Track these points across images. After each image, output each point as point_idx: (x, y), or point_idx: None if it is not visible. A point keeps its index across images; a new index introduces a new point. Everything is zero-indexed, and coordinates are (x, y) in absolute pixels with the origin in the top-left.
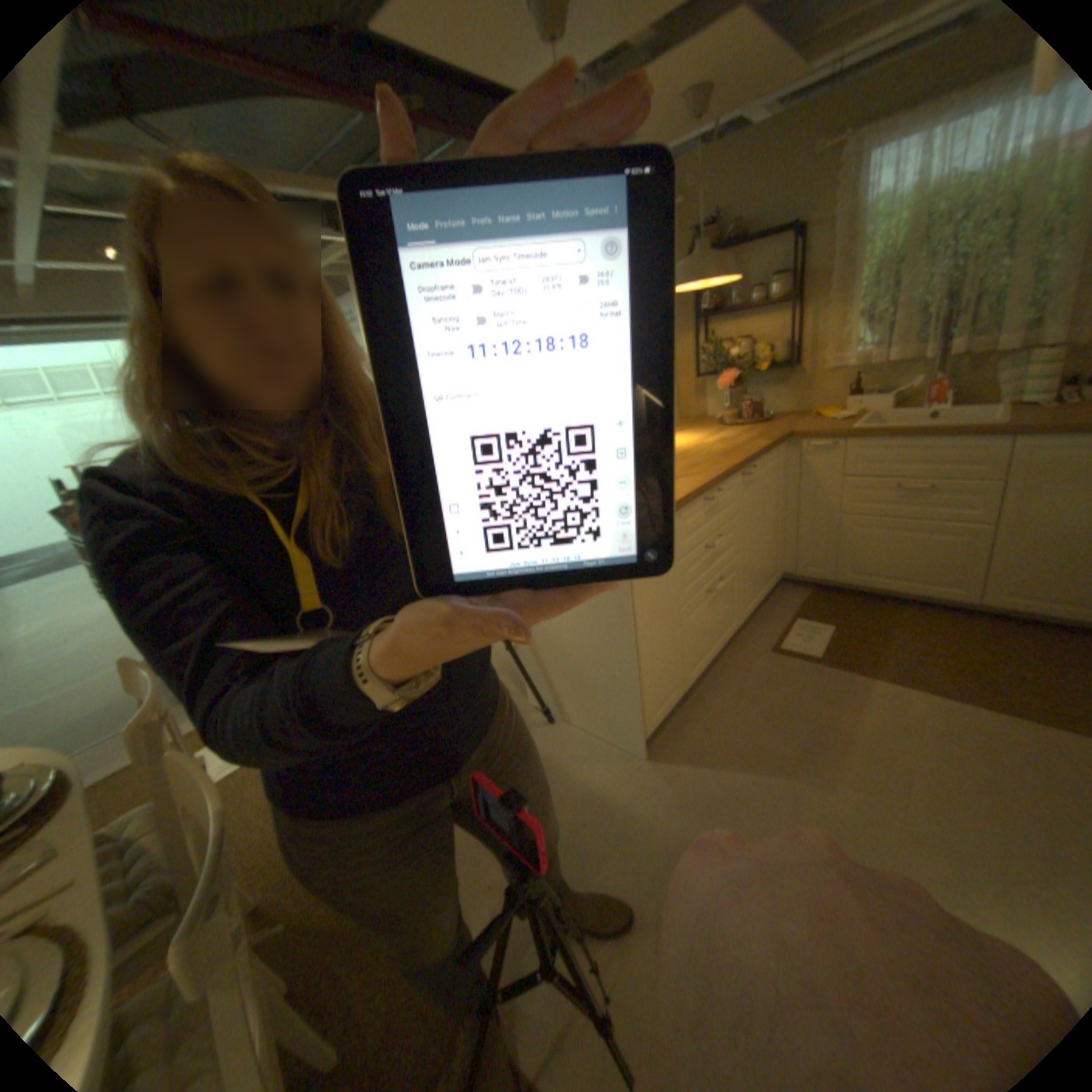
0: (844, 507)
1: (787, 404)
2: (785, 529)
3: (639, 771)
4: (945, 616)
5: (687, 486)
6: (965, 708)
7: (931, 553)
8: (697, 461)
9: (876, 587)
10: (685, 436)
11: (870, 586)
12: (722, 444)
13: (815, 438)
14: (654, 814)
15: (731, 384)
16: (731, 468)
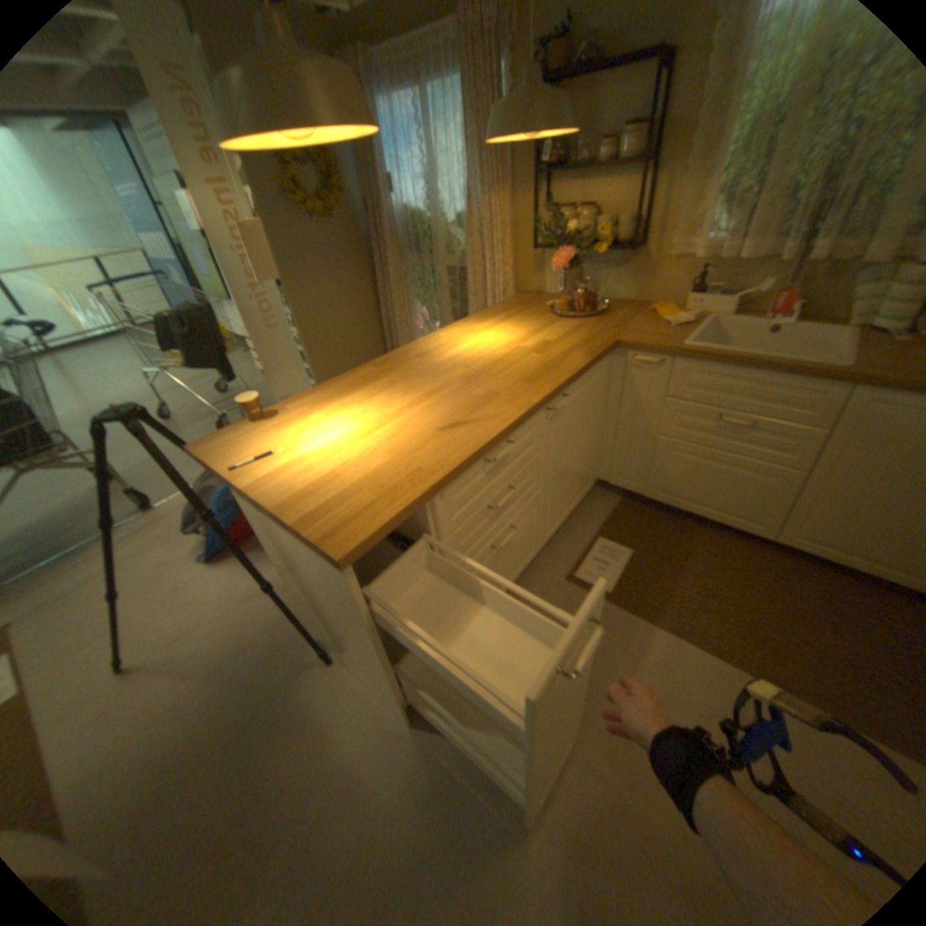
0: (660, 429)
1: (625, 292)
2: (600, 440)
3: (397, 741)
4: (738, 545)
5: (457, 453)
6: (732, 674)
7: (737, 488)
8: (492, 393)
9: (679, 508)
10: (504, 333)
11: (673, 506)
12: (534, 359)
13: (639, 353)
14: (397, 805)
15: (565, 267)
16: (524, 414)
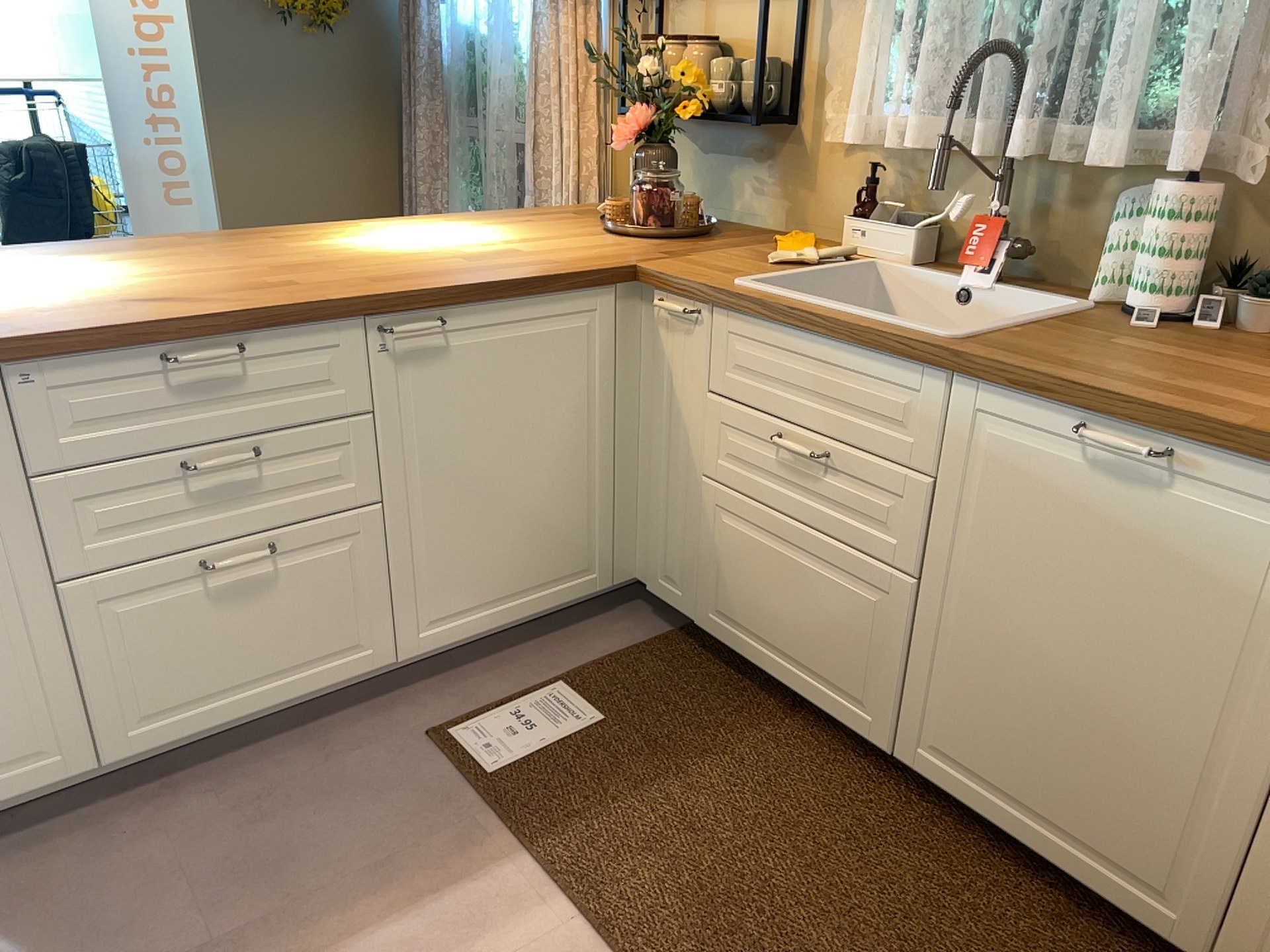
0: (706, 463)
1: (768, 214)
2: (627, 484)
3: None
4: (836, 758)
5: (96, 322)
6: None
7: (821, 611)
8: (293, 282)
9: (746, 657)
10: (471, 235)
11: (738, 652)
12: (446, 263)
13: (668, 294)
14: None
15: (642, 145)
16: (295, 310)
